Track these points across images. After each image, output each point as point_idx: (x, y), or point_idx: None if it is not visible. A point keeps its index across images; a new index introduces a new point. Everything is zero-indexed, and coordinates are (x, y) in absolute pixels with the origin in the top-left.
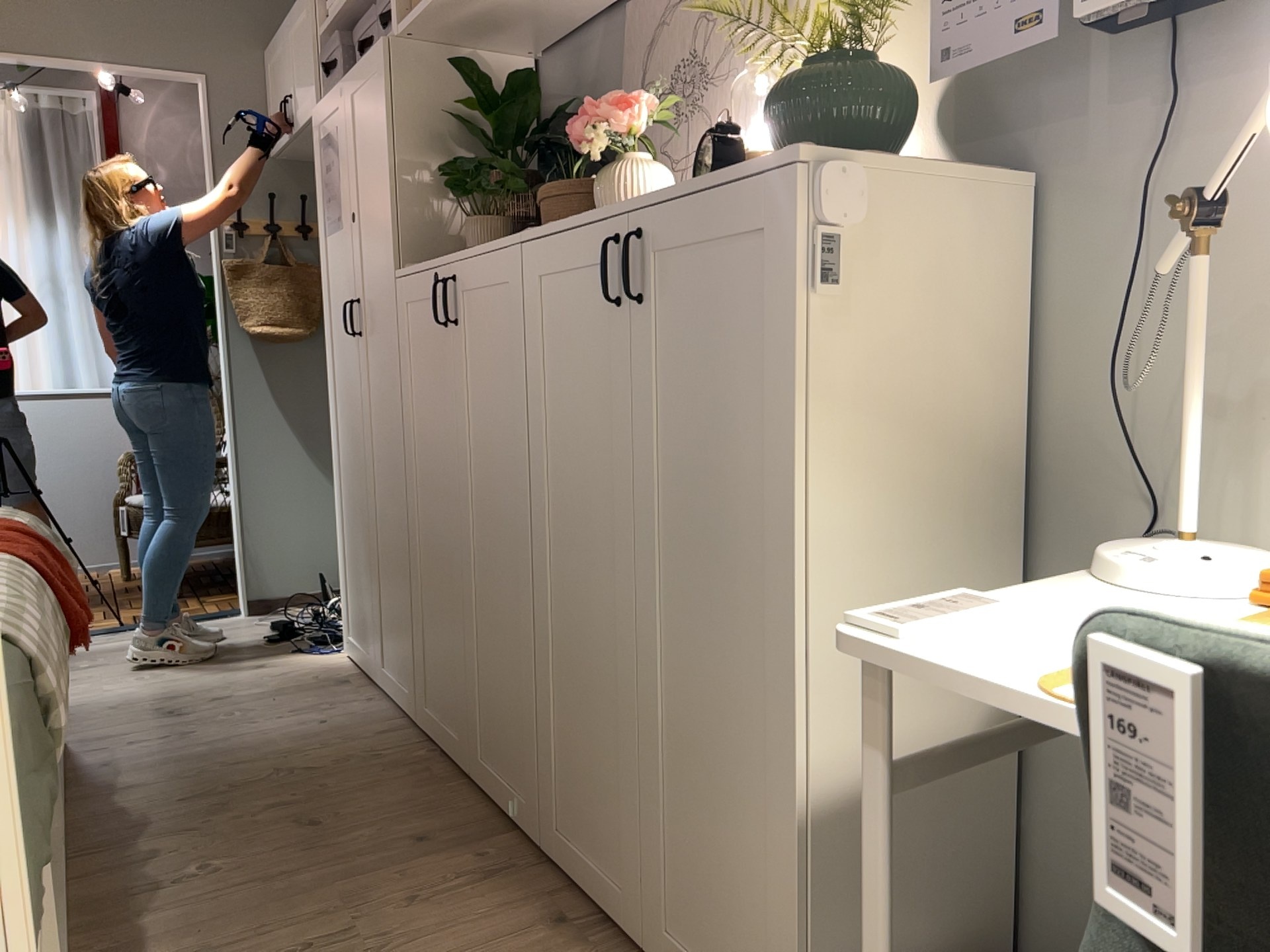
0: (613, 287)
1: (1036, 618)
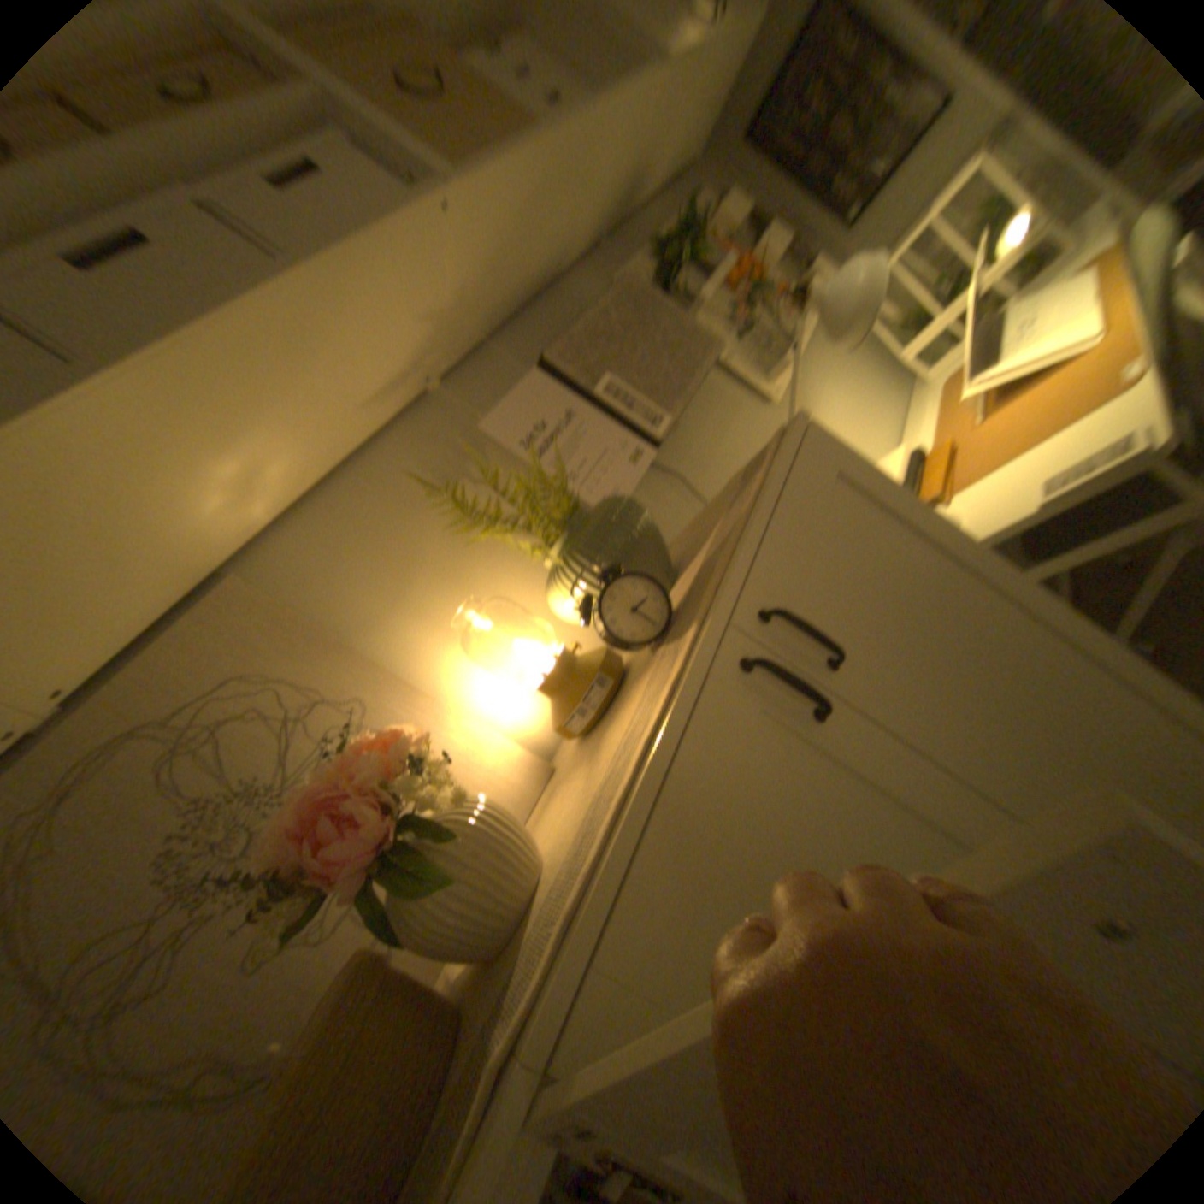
0: (802, 713)
1: (1030, 494)
